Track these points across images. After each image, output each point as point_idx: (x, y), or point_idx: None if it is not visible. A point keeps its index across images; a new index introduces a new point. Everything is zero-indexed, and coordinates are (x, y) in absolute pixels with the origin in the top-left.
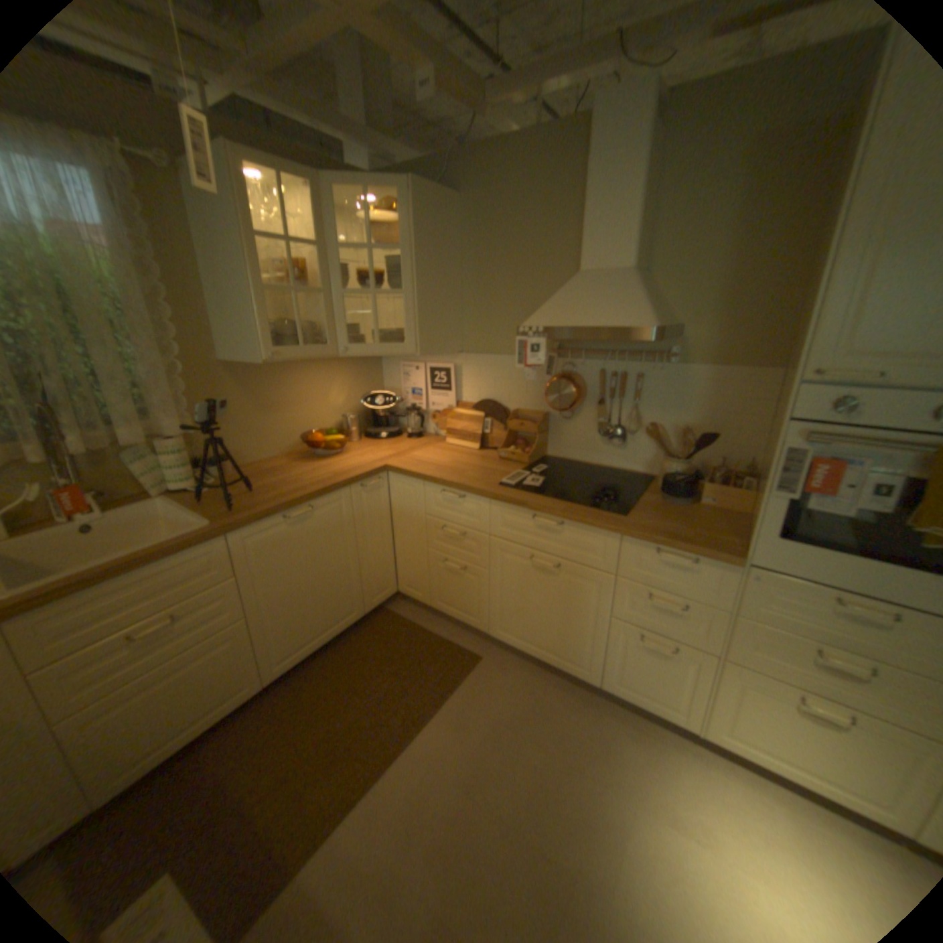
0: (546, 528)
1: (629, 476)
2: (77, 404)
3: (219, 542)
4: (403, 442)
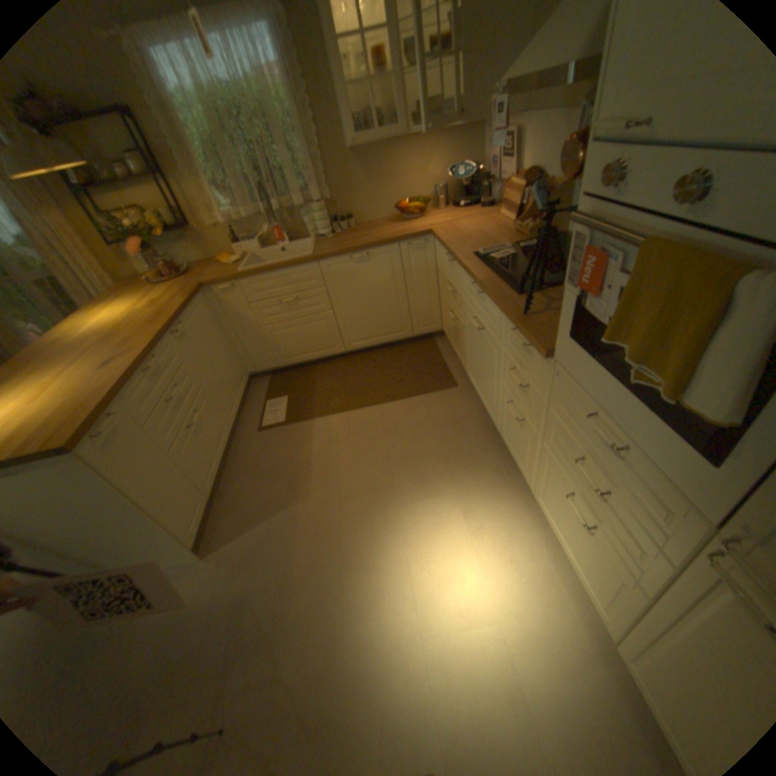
0: (479, 296)
1: None
2: (276, 181)
3: (315, 264)
4: (471, 211)
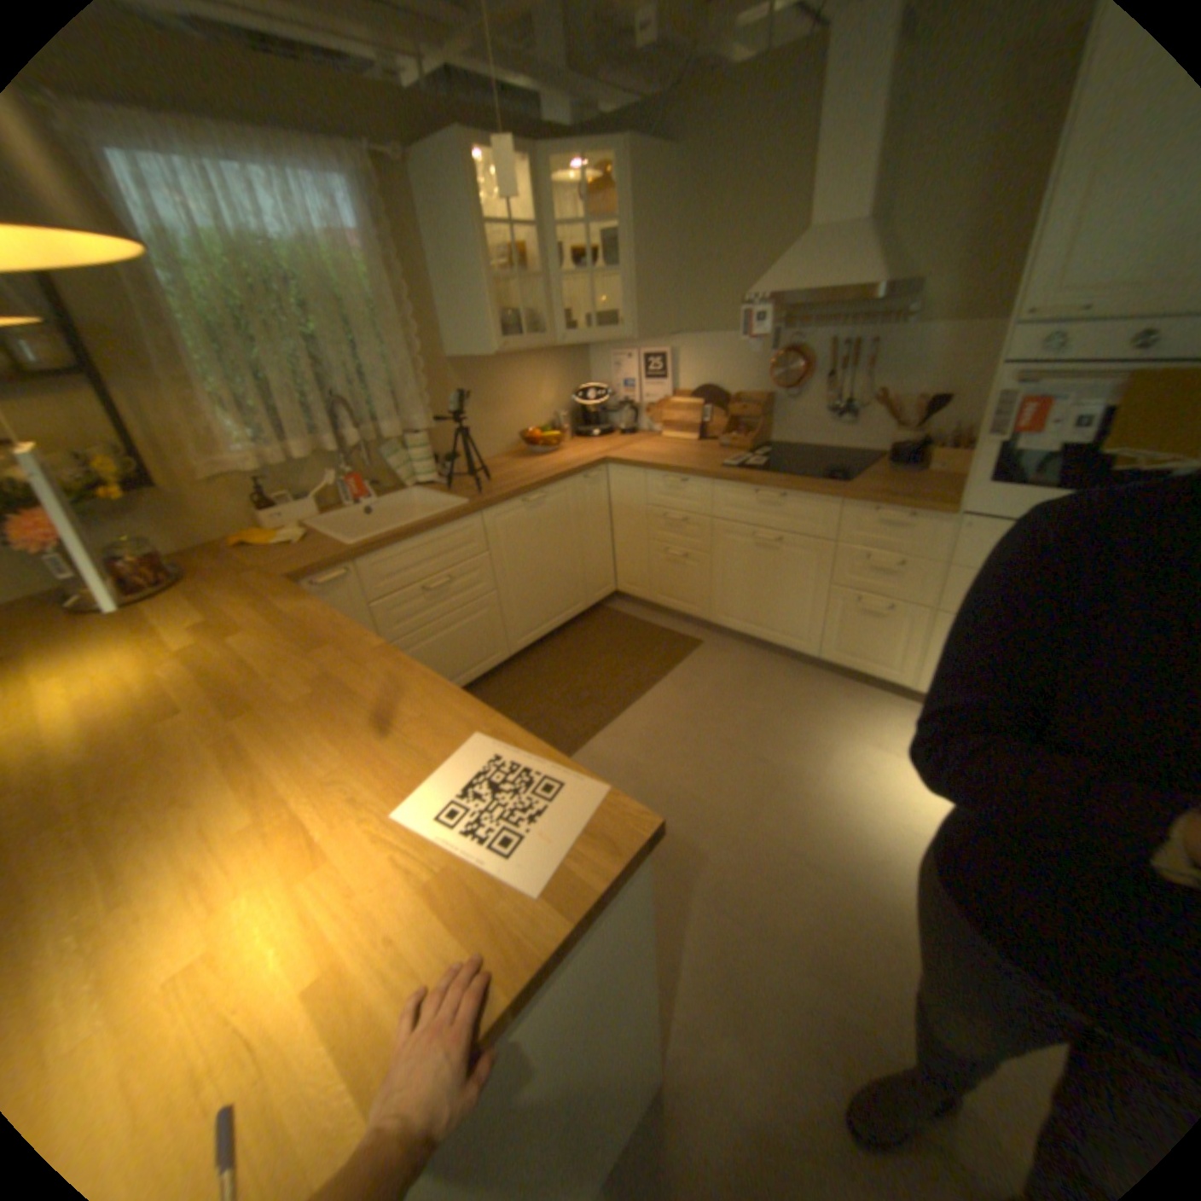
0: (767, 503)
1: (858, 455)
2: (350, 401)
3: (475, 518)
4: (615, 439)
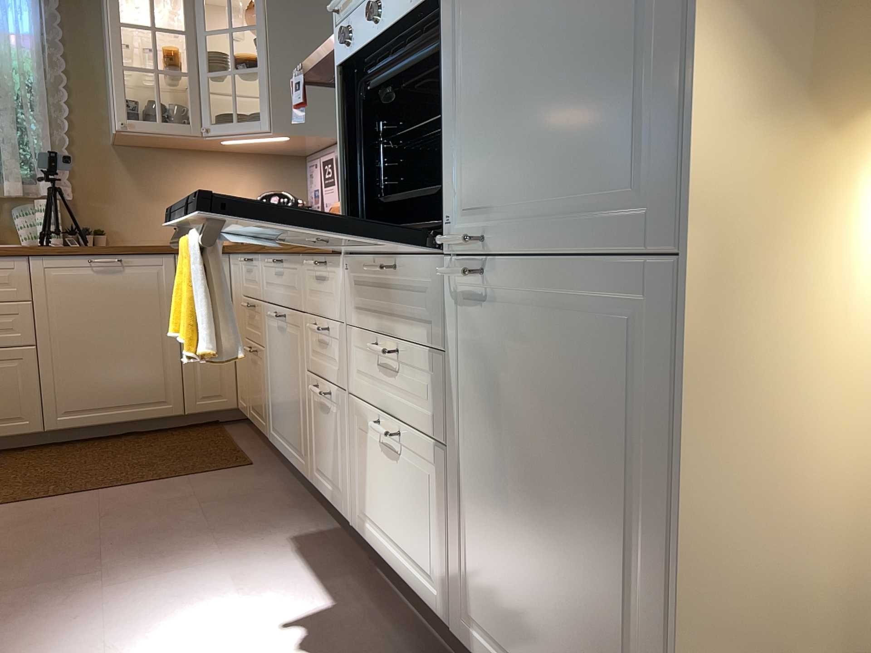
0: (279, 273)
1: None
2: None
3: (22, 261)
4: None
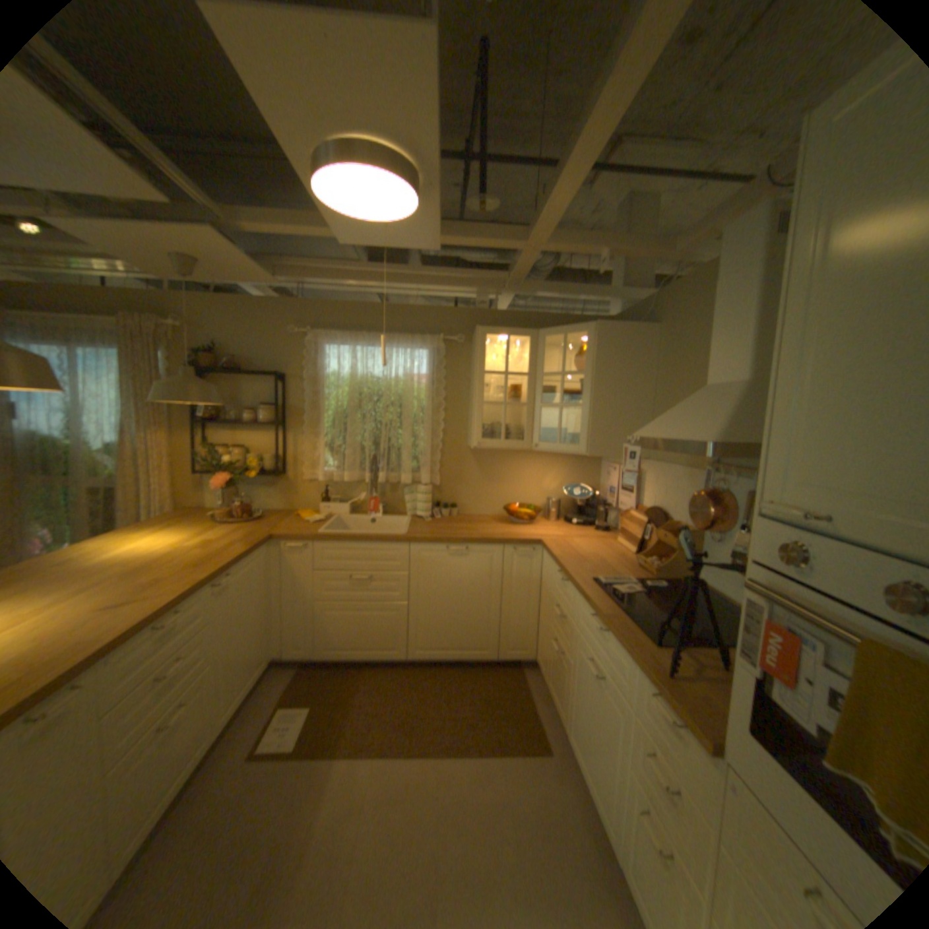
0: (602, 633)
1: None
2: (392, 457)
3: (406, 545)
4: (586, 531)
